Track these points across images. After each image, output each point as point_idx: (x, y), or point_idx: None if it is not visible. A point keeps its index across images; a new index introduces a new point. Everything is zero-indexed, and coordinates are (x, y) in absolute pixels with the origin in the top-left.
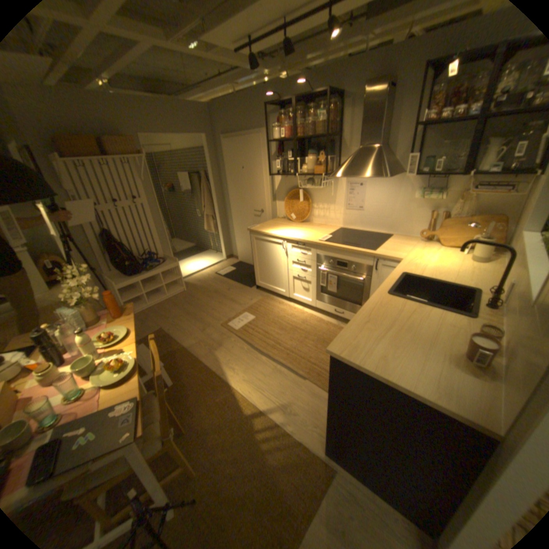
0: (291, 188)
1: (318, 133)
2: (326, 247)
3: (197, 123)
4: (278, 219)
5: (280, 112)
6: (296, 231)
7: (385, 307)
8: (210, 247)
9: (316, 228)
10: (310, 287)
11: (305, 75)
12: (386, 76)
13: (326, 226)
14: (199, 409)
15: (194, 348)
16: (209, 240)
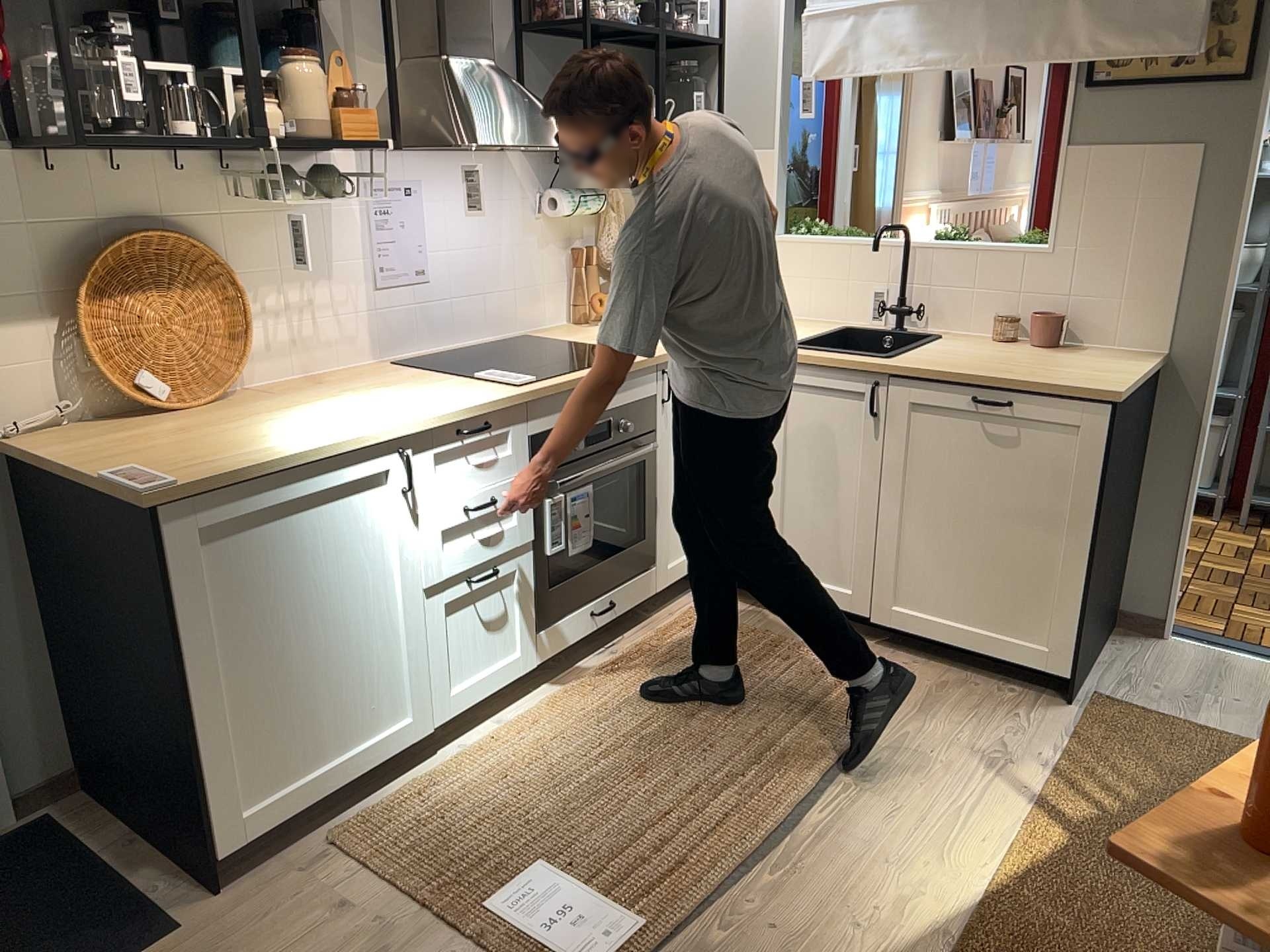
0: (89, 235)
1: None
2: (559, 392)
3: None
4: (51, 438)
5: None
6: (360, 408)
7: (944, 362)
8: None
9: (352, 387)
10: (512, 599)
11: None
12: None
13: (337, 376)
14: None
15: None
16: None
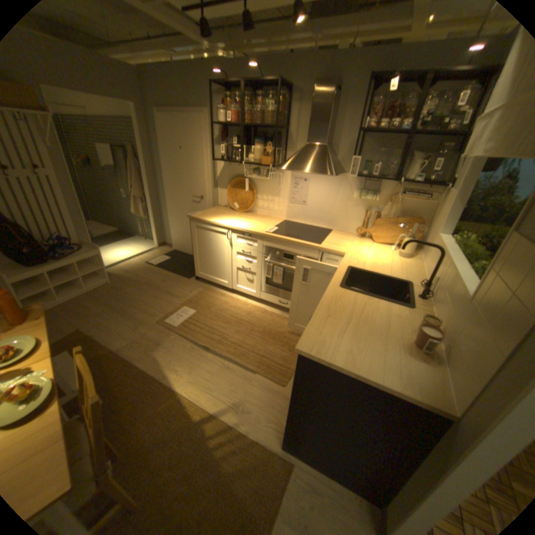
0: (235, 176)
1: (266, 123)
2: (273, 239)
3: (123, 88)
4: (219, 208)
5: (225, 94)
6: (241, 221)
7: (340, 301)
8: (138, 233)
9: (260, 219)
10: (255, 278)
11: (254, 60)
12: (333, 78)
13: (270, 218)
14: (136, 424)
15: (125, 351)
16: (136, 225)
